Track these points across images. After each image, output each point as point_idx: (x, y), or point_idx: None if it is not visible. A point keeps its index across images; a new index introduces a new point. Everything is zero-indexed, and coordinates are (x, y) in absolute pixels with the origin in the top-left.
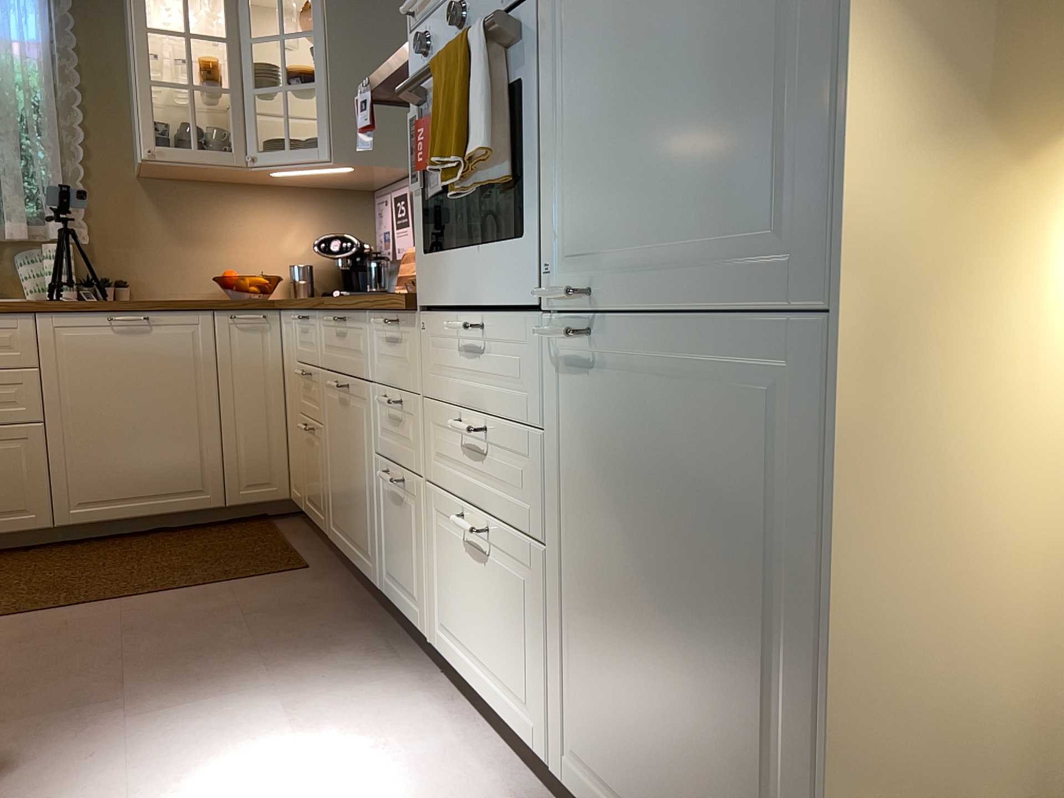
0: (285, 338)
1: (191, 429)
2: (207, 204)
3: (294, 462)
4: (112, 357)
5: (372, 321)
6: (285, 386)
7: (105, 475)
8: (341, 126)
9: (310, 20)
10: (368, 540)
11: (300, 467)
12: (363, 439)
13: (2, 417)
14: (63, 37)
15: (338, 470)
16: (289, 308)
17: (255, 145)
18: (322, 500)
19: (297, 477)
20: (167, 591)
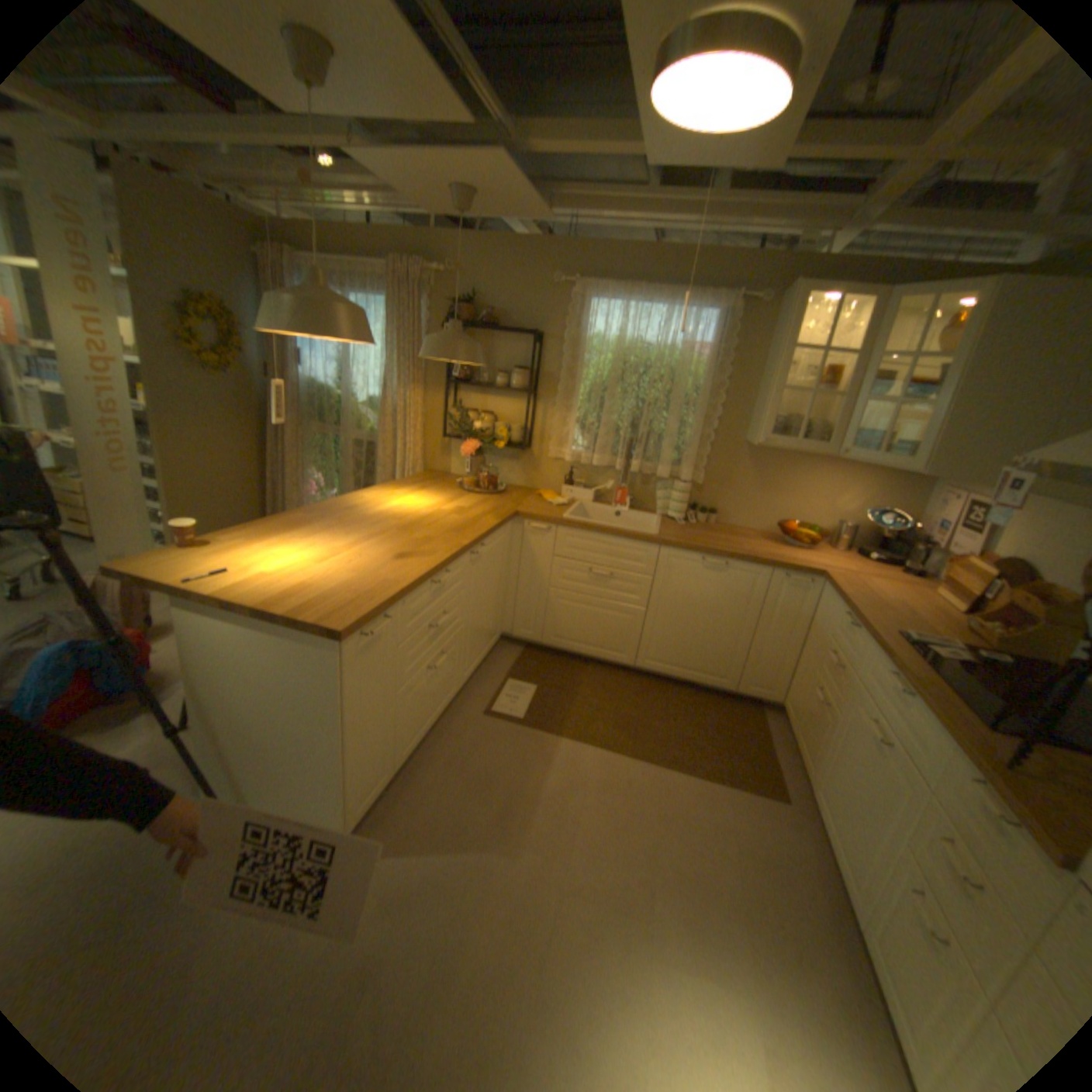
0: (824, 604)
1: (731, 640)
2: (789, 464)
3: (797, 691)
4: (697, 582)
5: (959, 749)
6: (809, 634)
7: (670, 649)
8: (949, 445)
9: (953, 337)
10: (863, 878)
11: (802, 703)
12: (895, 811)
13: (626, 600)
14: (728, 340)
15: (847, 776)
16: (840, 598)
17: (852, 441)
18: (819, 762)
19: (797, 705)
20: (690, 775)
